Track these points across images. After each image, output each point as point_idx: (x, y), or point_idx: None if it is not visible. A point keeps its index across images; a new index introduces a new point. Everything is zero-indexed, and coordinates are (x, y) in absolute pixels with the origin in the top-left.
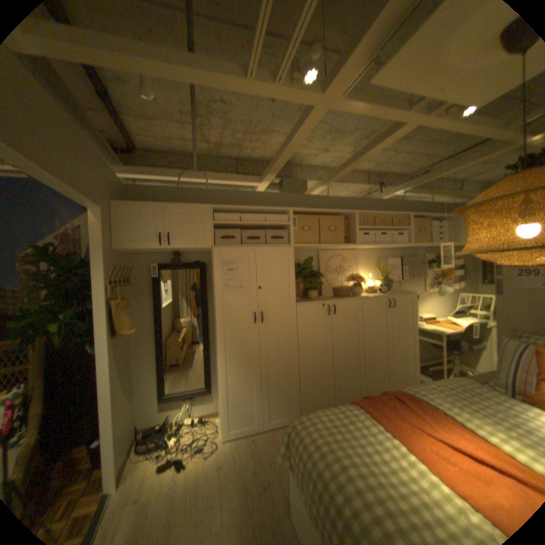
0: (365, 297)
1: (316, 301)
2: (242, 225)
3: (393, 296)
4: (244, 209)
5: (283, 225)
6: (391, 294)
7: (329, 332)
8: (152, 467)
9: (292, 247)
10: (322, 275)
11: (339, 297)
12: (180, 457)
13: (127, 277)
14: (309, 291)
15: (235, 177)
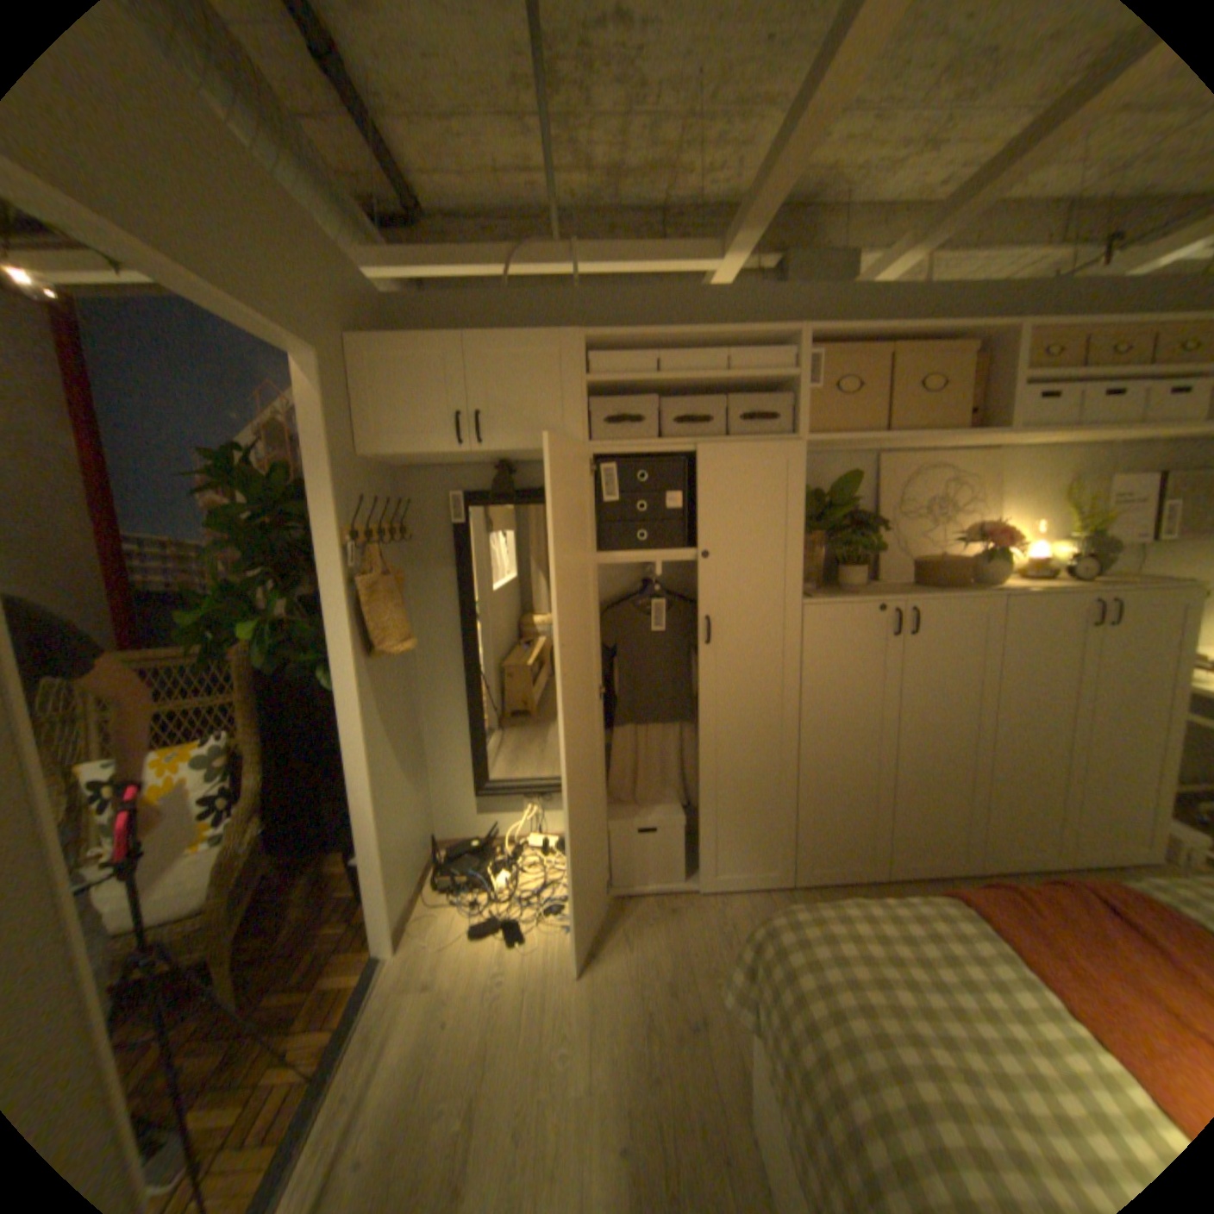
0: (1021, 591)
1: (863, 597)
2: (663, 386)
3: (1120, 593)
4: (672, 339)
5: (780, 381)
6: (1113, 587)
7: (893, 681)
8: (461, 926)
9: (802, 444)
10: (886, 524)
11: (936, 590)
12: (516, 916)
13: (401, 524)
14: (843, 567)
15: (651, 251)
